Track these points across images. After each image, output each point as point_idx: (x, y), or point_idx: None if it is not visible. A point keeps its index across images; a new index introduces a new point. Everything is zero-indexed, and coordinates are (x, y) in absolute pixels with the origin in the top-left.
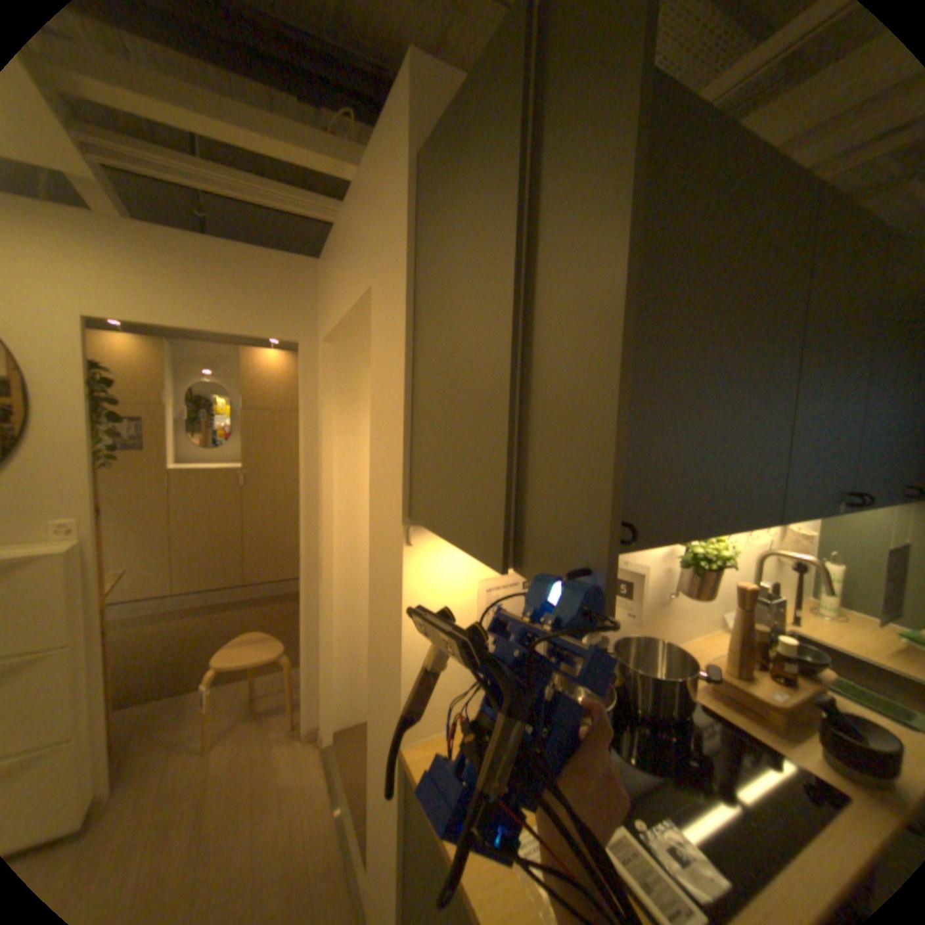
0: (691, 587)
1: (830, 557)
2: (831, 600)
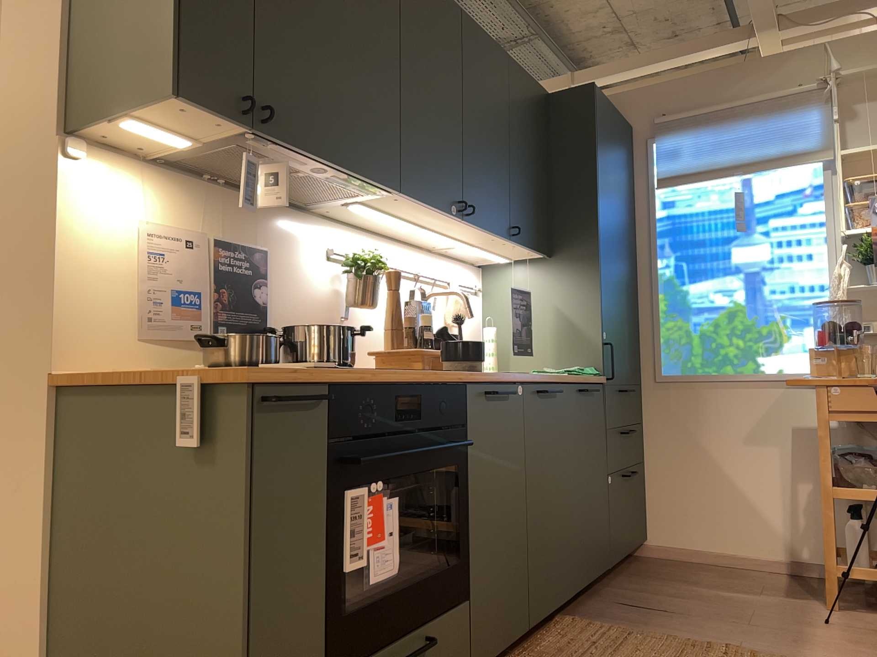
0: (354, 296)
1: (488, 322)
2: (491, 360)
